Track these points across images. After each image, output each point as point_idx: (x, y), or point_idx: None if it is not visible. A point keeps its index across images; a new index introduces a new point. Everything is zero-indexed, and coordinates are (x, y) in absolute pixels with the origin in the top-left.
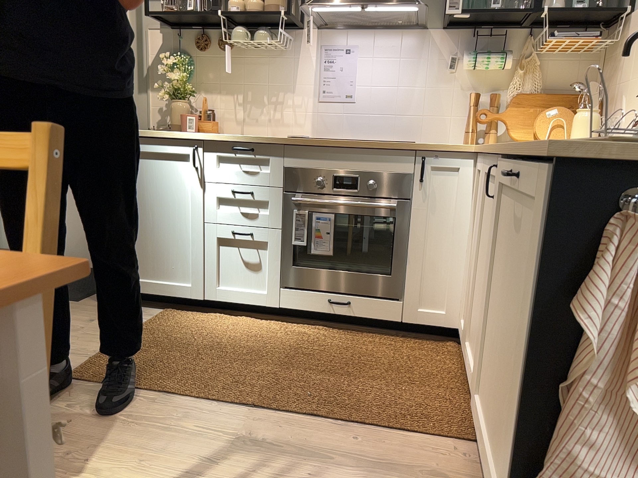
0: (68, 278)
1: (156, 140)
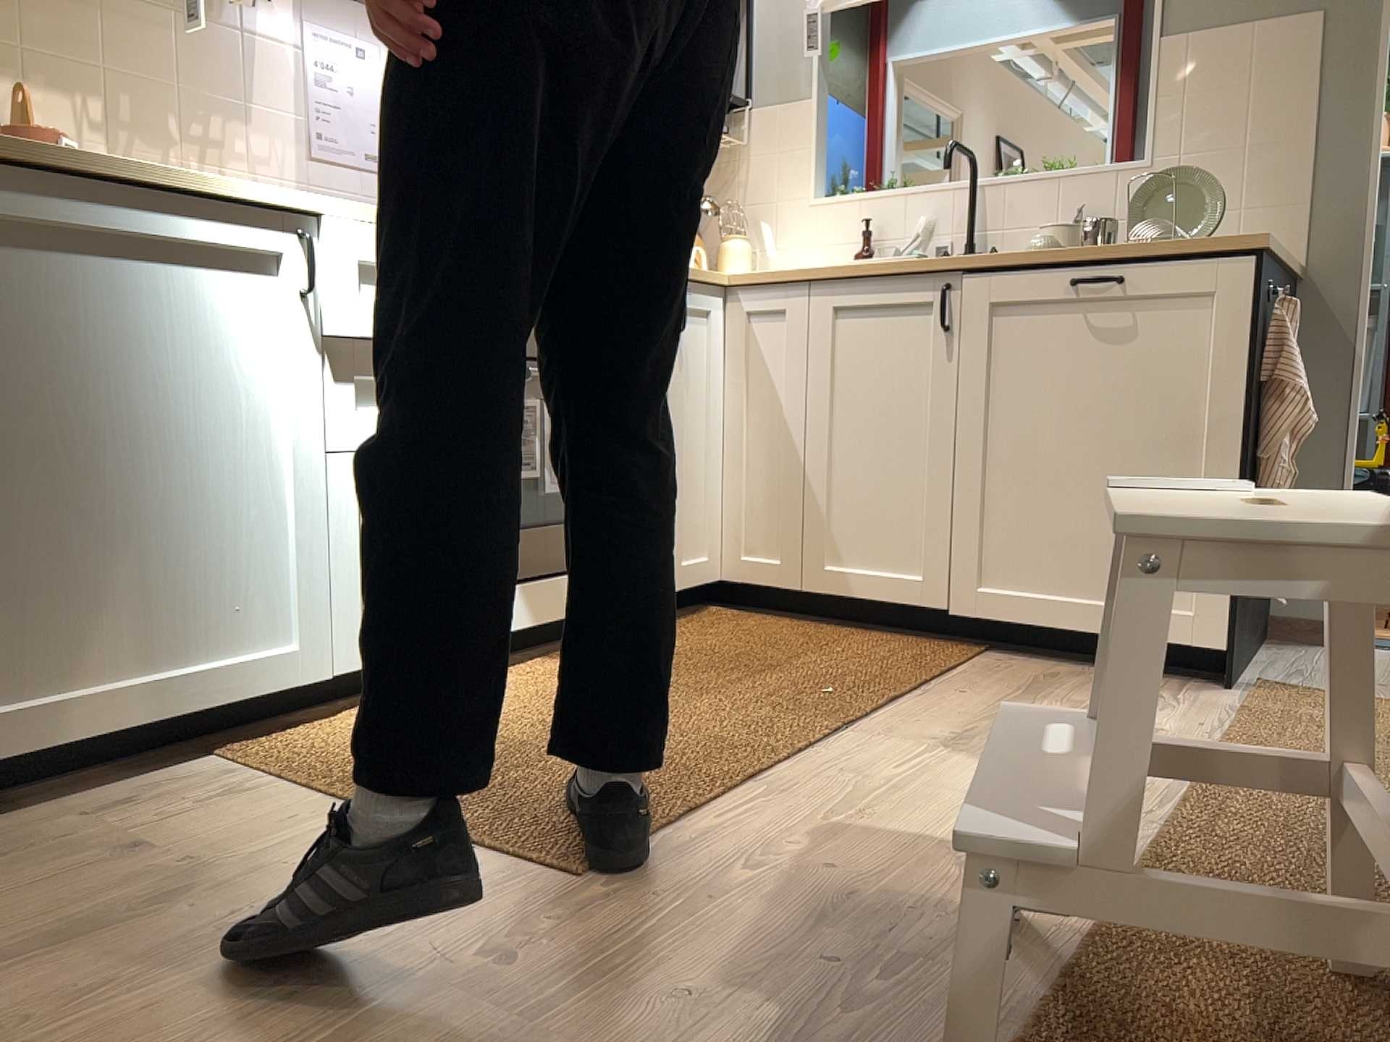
0: None
1: (170, 195)
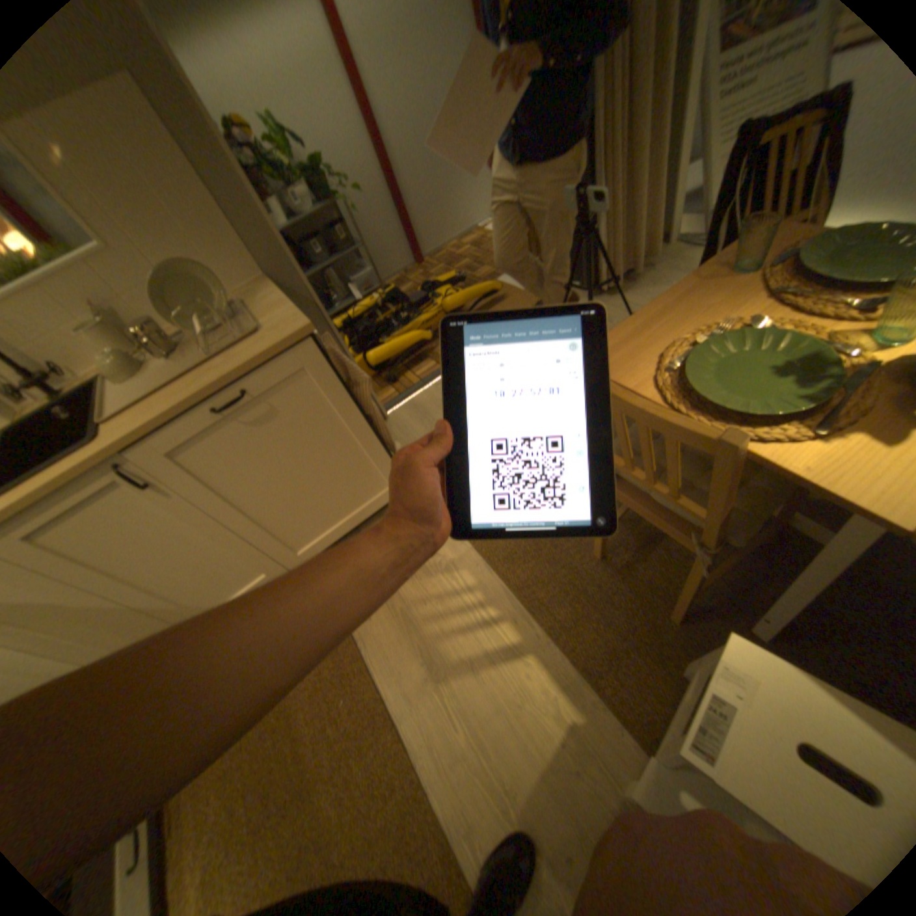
0: None
1: None
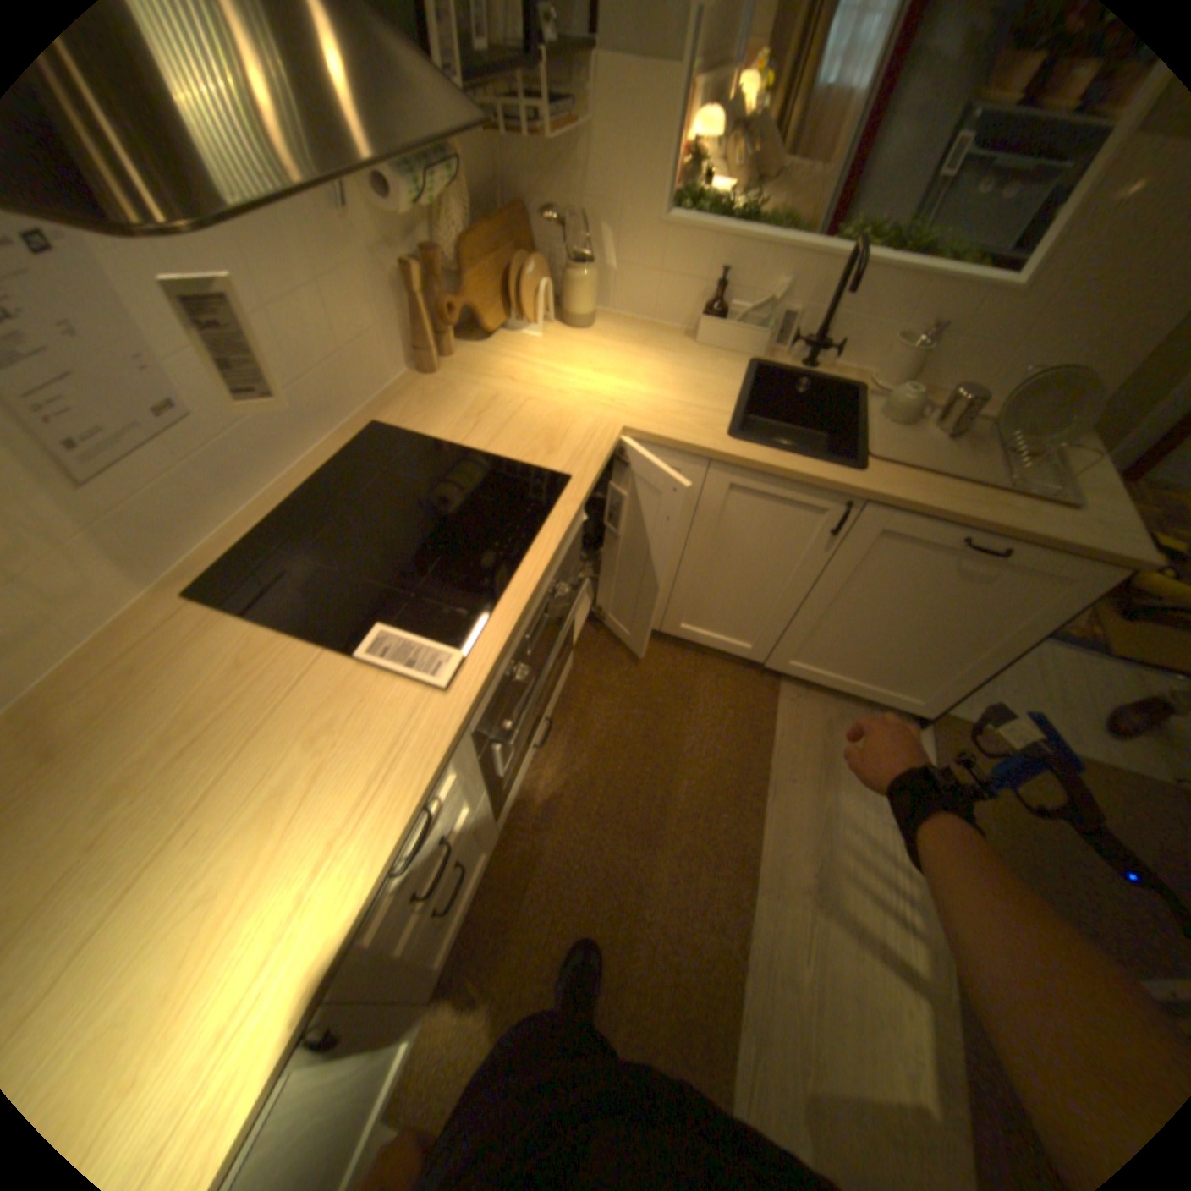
0: None
1: None
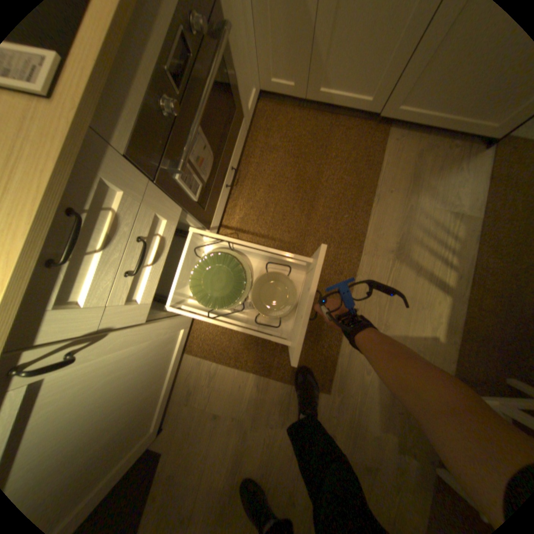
0: None
1: None
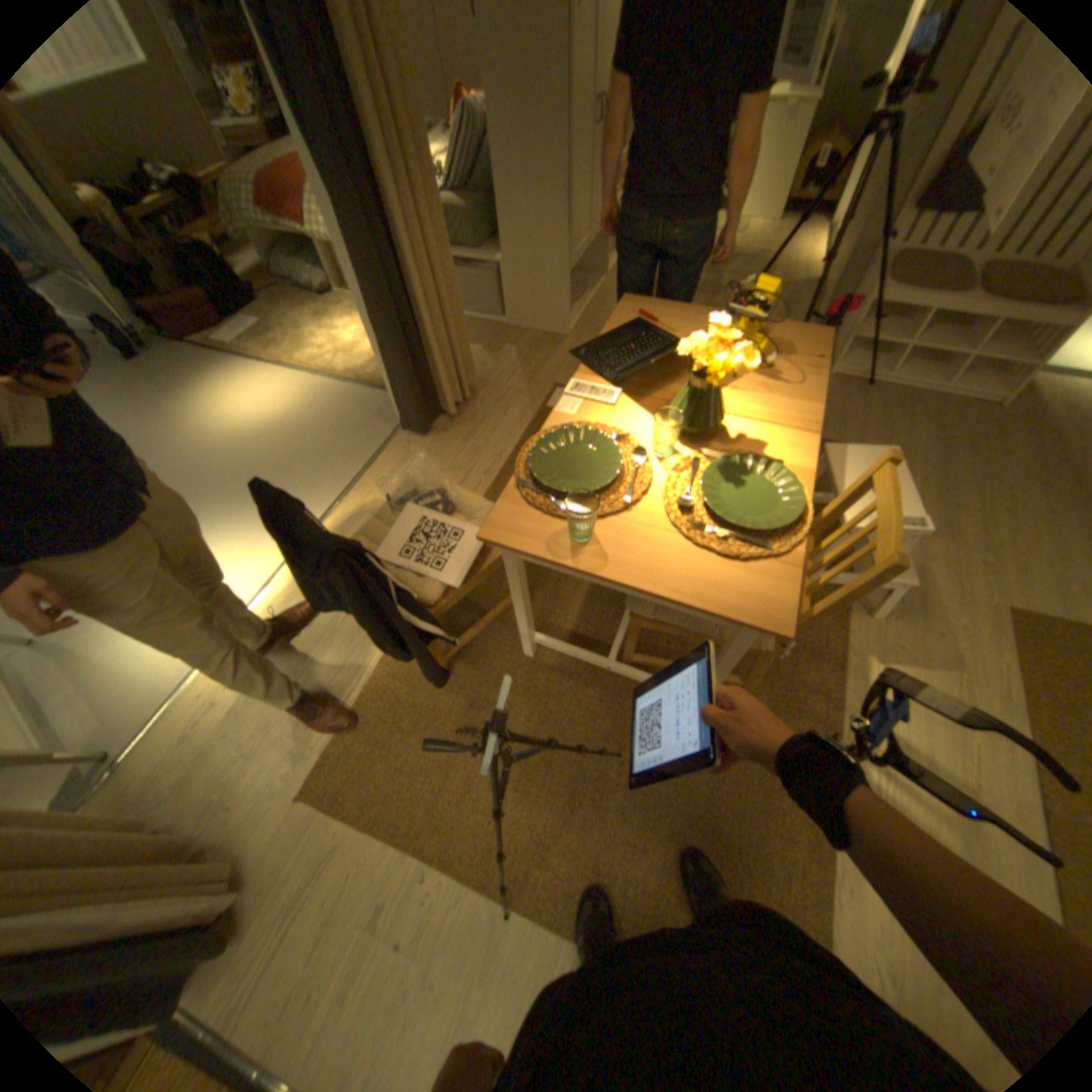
0: (791, 629)
1: None
